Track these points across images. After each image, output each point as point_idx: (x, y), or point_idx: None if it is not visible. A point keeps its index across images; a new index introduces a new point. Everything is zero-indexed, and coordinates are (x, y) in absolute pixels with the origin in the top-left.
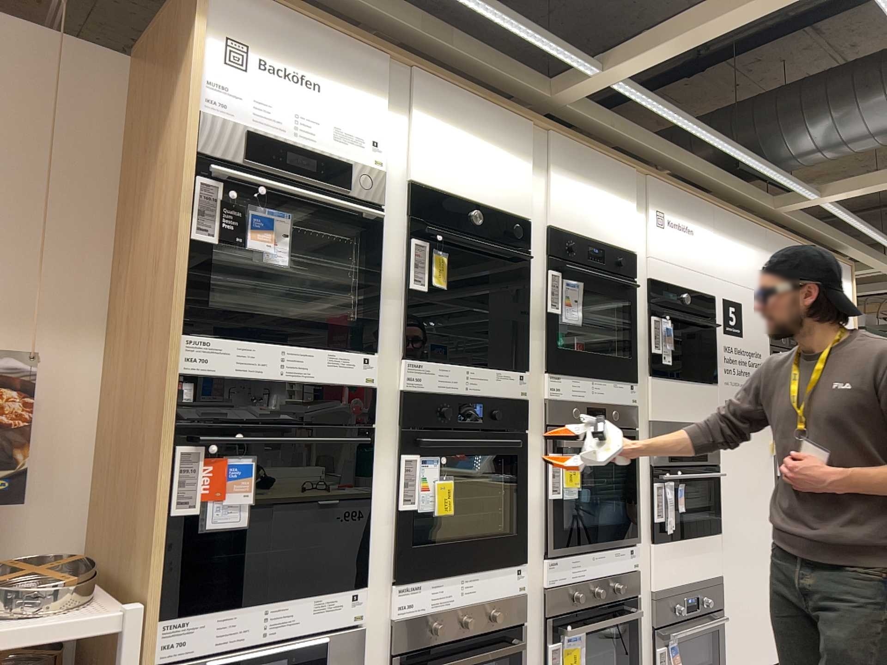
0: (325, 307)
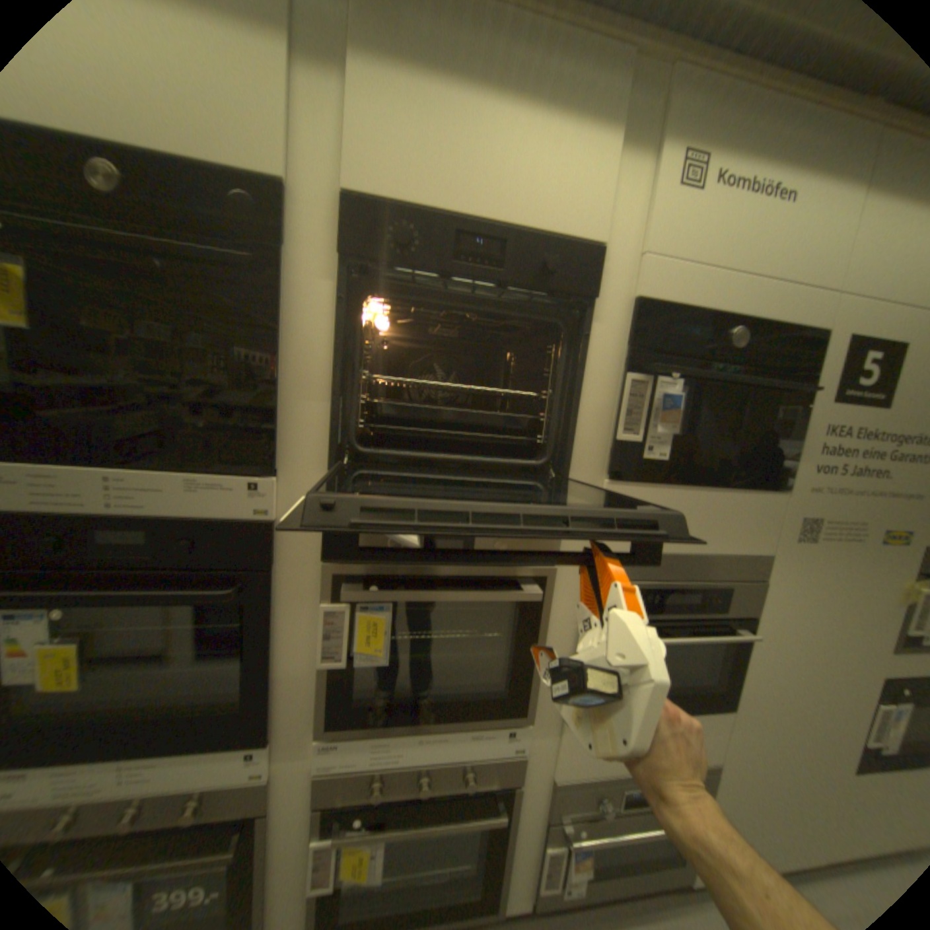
0: None
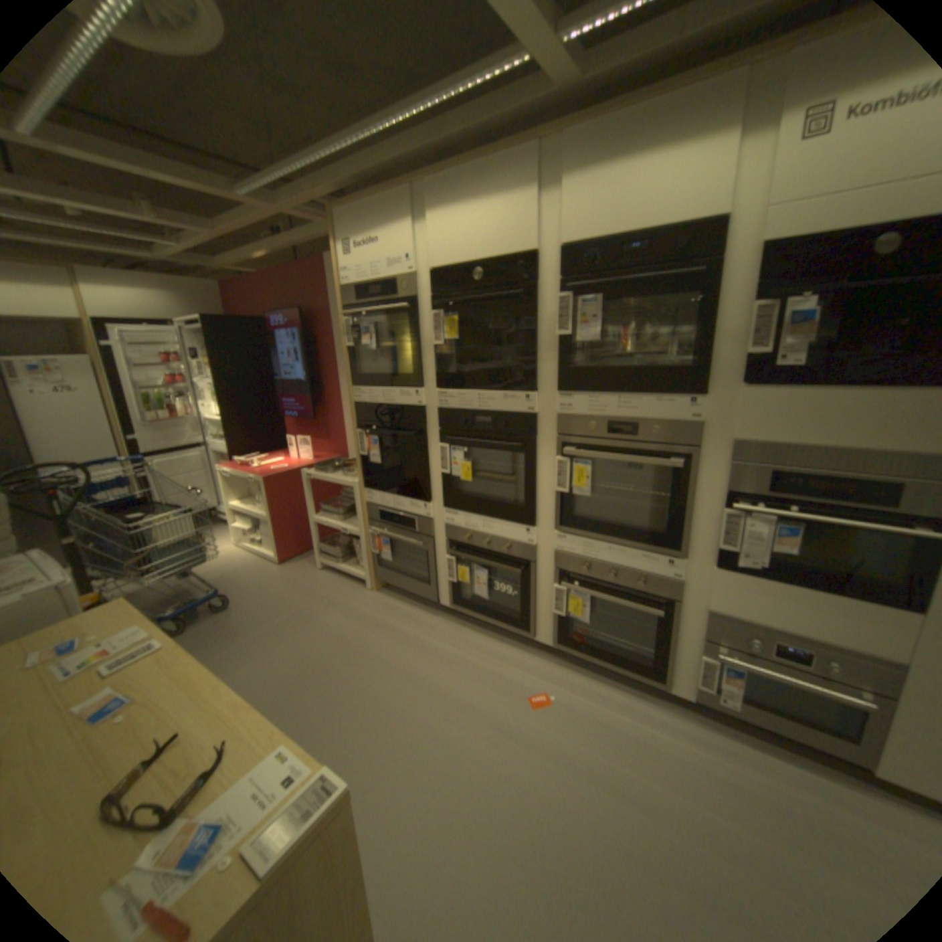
0: (402, 365)
